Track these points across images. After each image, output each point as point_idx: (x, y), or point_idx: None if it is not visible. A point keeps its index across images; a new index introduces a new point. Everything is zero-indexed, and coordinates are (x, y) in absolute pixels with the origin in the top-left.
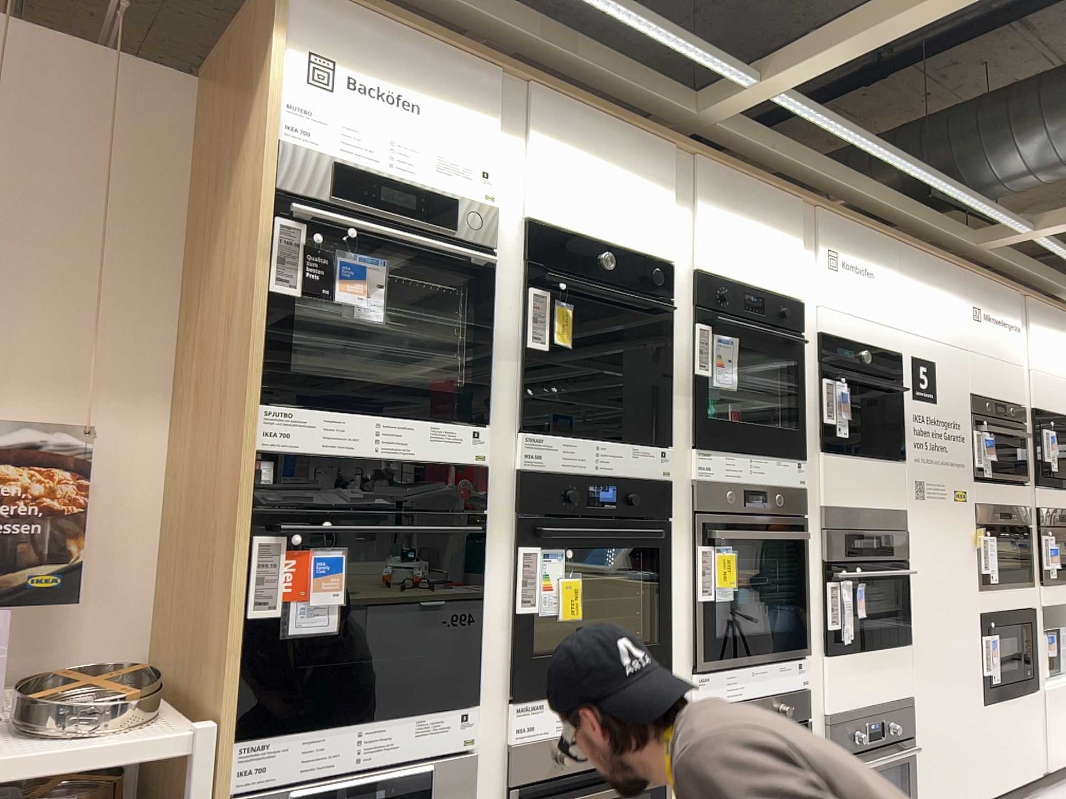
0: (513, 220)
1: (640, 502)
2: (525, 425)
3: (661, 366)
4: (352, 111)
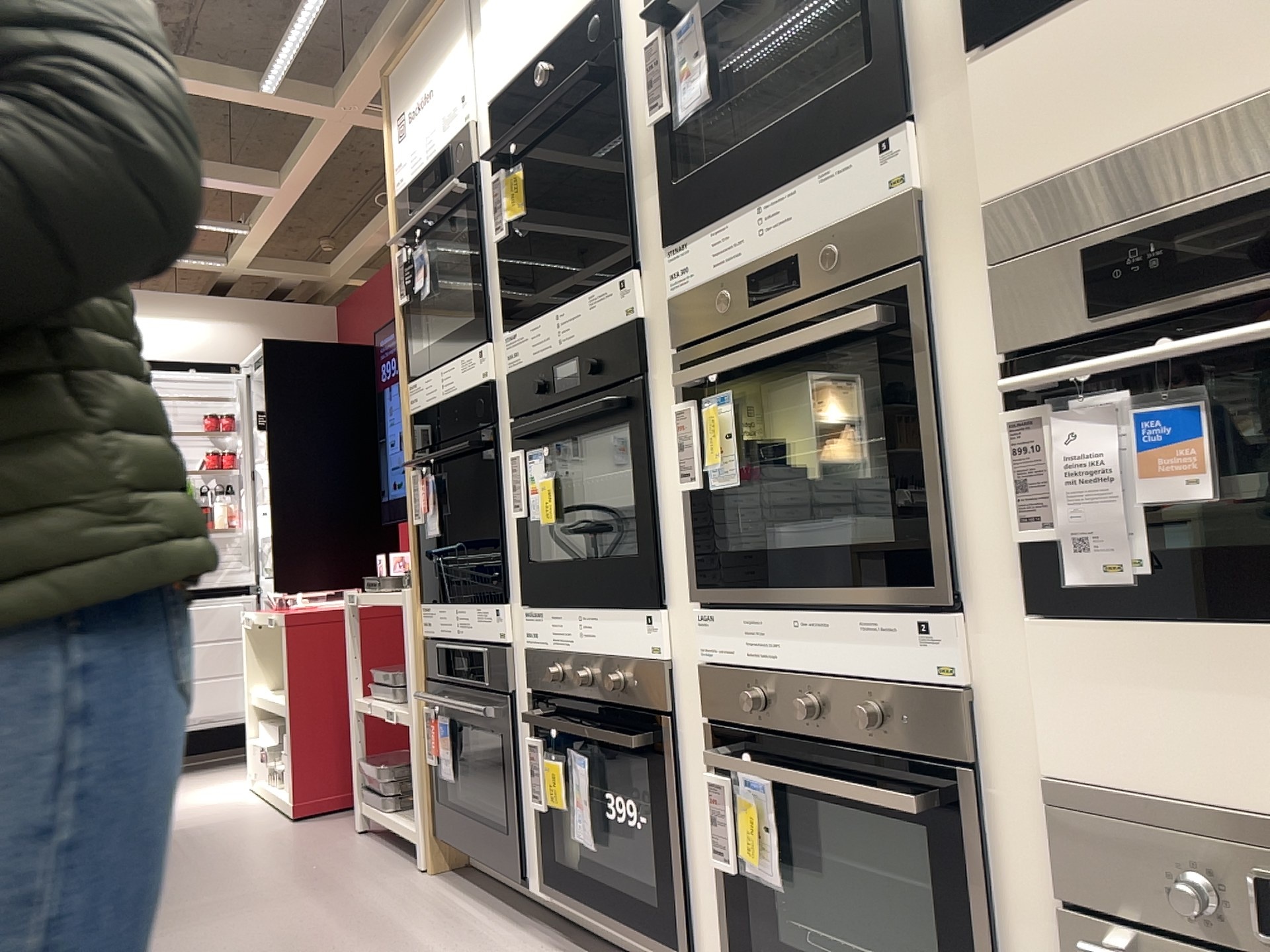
0: (484, 111)
1: (606, 369)
2: (510, 325)
3: (623, 144)
4: (406, 135)
